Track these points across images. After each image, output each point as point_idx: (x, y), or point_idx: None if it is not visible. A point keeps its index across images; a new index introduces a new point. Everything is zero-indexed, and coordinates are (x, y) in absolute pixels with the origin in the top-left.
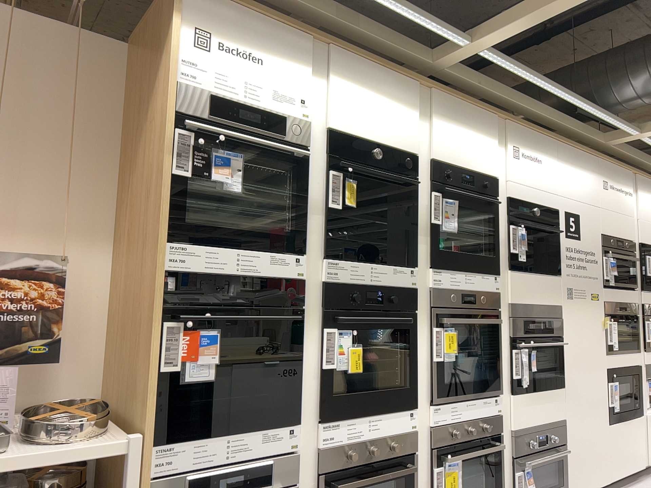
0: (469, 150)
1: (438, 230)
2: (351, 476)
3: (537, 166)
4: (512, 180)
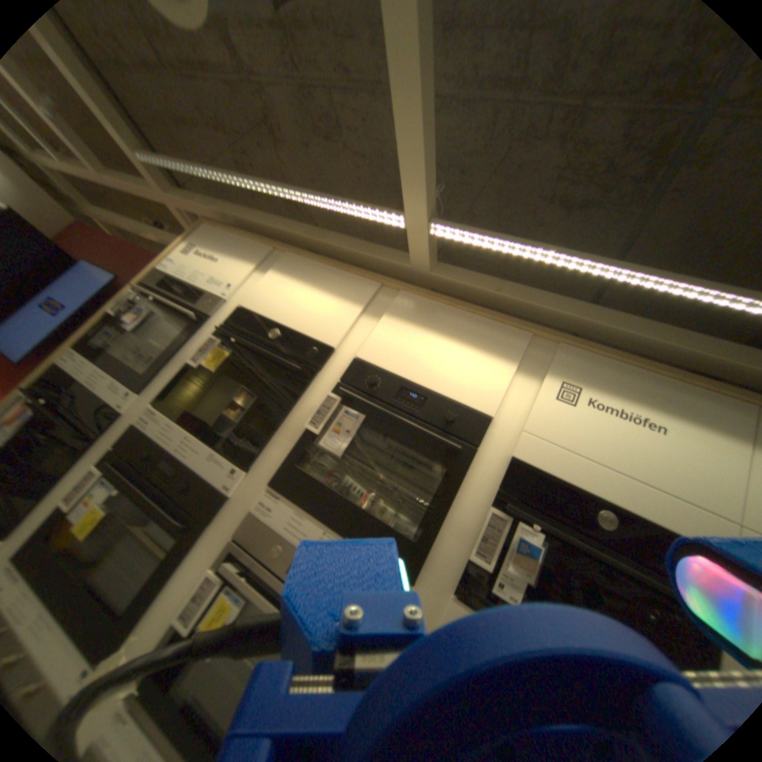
0: (435, 363)
1: (312, 443)
2: None
3: (647, 432)
4: (538, 433)
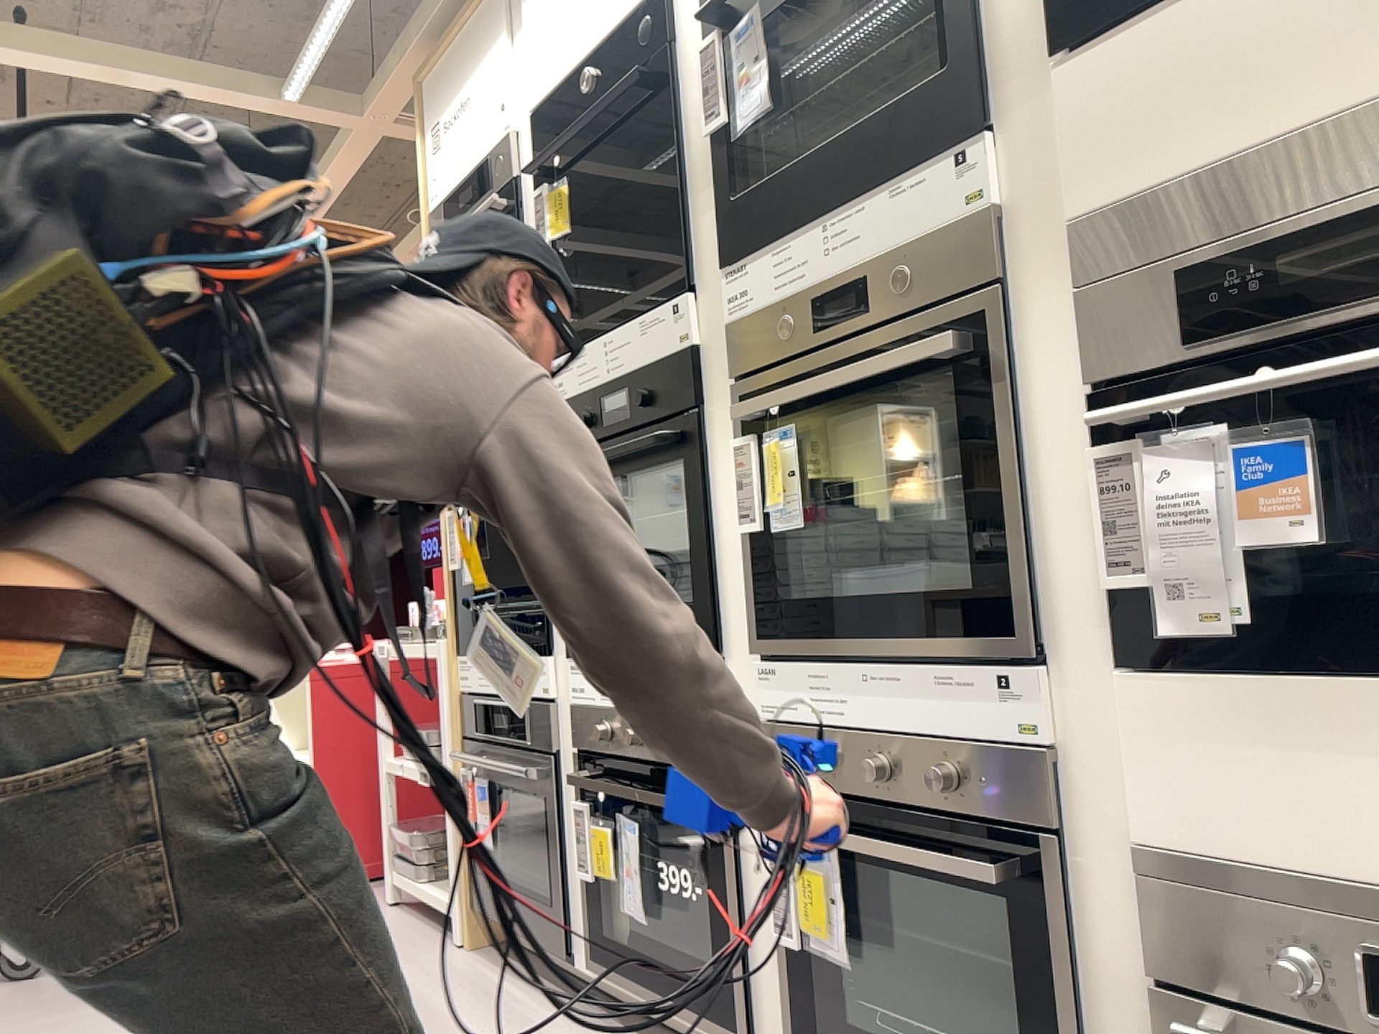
0: None
1: (725, 146)
2: (613, 777)
3: None
4: None
